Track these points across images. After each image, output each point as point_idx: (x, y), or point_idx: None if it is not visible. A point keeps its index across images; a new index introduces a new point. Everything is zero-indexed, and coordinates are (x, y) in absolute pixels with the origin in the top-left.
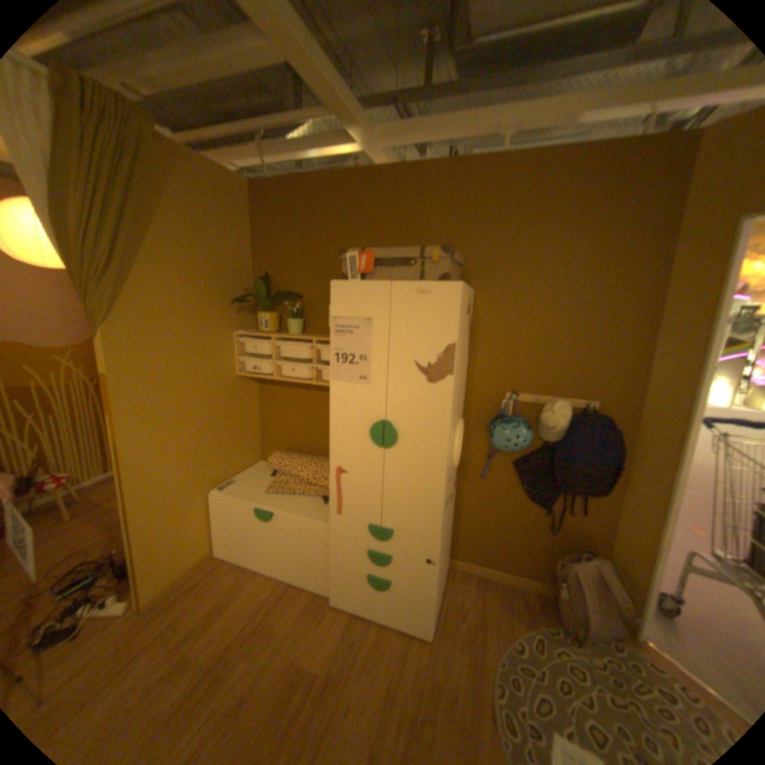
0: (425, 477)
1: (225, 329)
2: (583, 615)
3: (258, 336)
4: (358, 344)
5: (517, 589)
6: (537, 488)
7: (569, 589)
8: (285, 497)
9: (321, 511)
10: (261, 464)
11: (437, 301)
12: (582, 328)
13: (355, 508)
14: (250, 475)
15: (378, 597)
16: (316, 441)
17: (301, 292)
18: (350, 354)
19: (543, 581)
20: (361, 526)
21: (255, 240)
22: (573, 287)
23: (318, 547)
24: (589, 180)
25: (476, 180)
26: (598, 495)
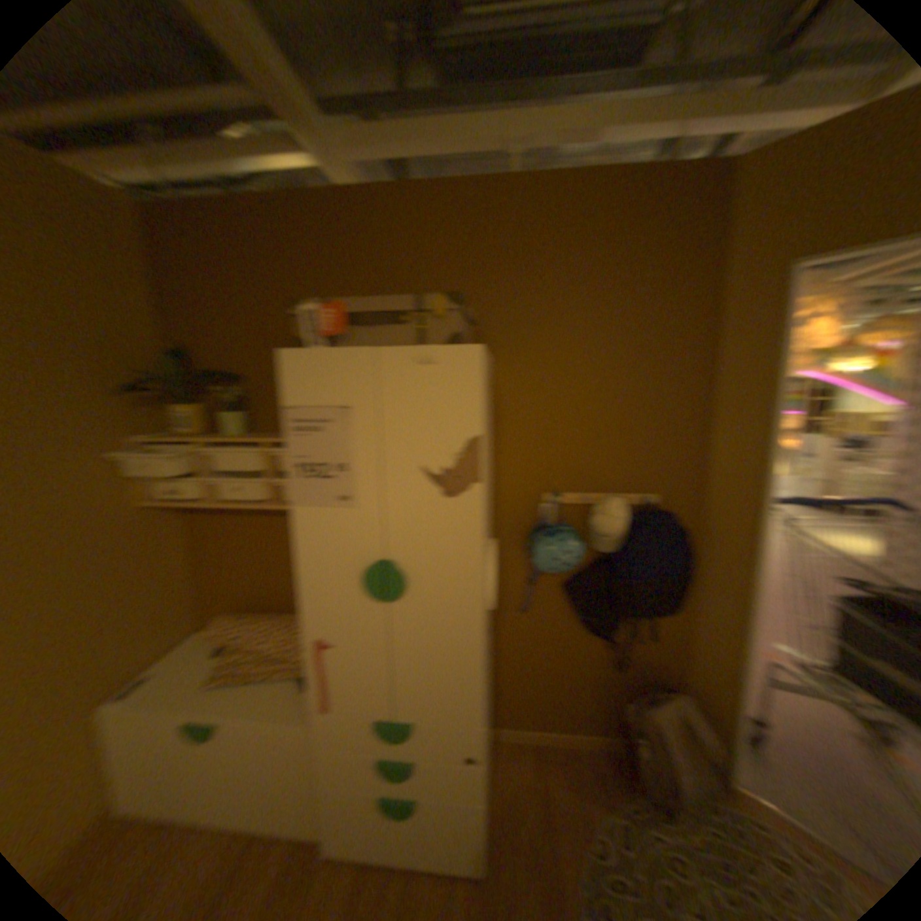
0: (450, 638)
1: (100, 436)
2: (669, 778)
3: (164, 443)
4: (328, 447)
5: (580, 753)
6: (593, 615)
7: (648, 746)
8: (231, 693)
9: (292, 708)
10: (189, 640)
11: (445, 375)
12: (628, 402)
13: (346, 701)
14: (169, 664)
15: (395, 830)
16: (277, 591)
17: (233, 371)
18: (316, 463)
19: (610, 735)
20: (358, 727)
21: (149, 293)
22: (612, 352)
23: (290, 769)
24: (618, 216)
25: (478, 210)
26: (666, 614)
